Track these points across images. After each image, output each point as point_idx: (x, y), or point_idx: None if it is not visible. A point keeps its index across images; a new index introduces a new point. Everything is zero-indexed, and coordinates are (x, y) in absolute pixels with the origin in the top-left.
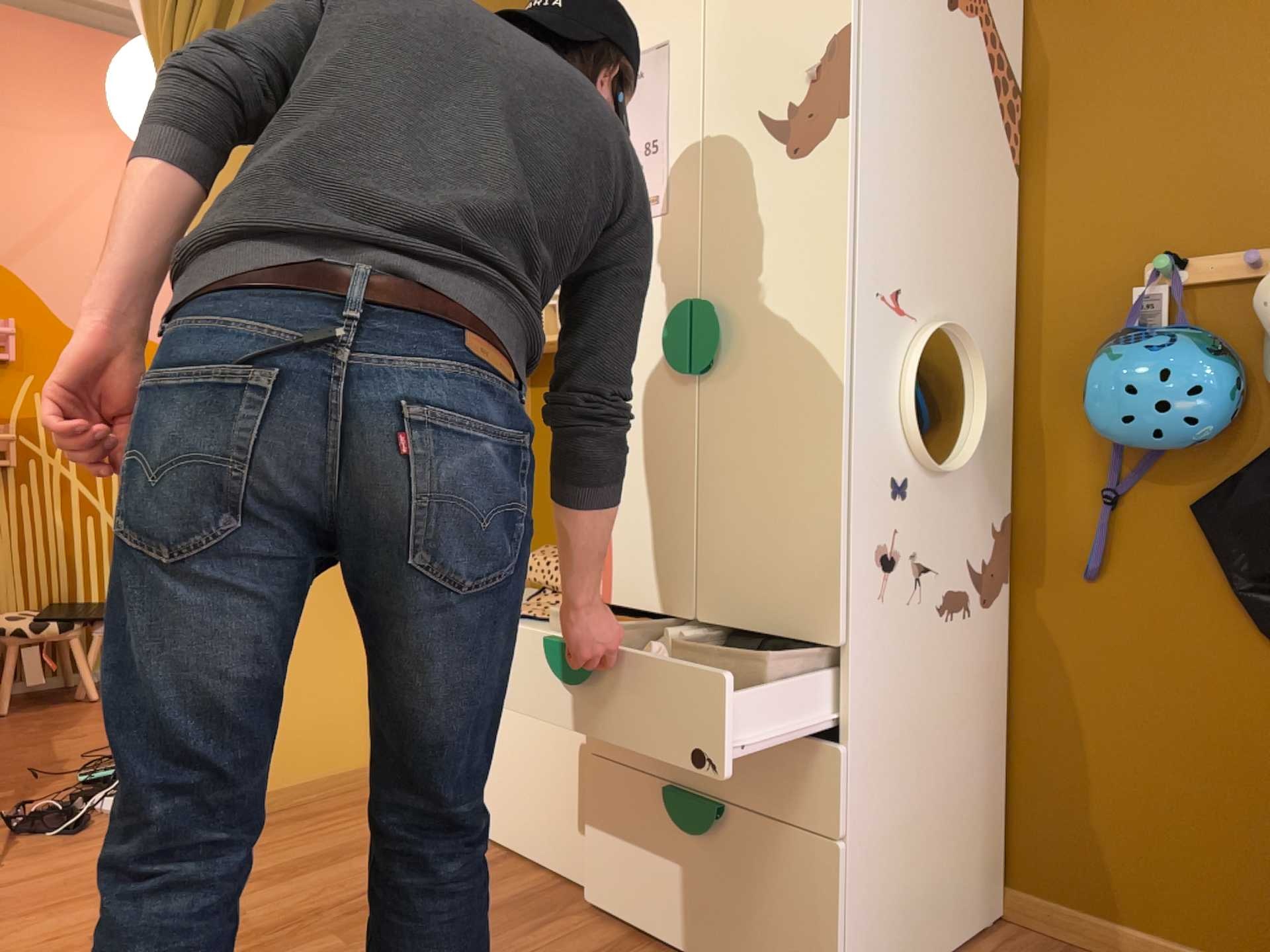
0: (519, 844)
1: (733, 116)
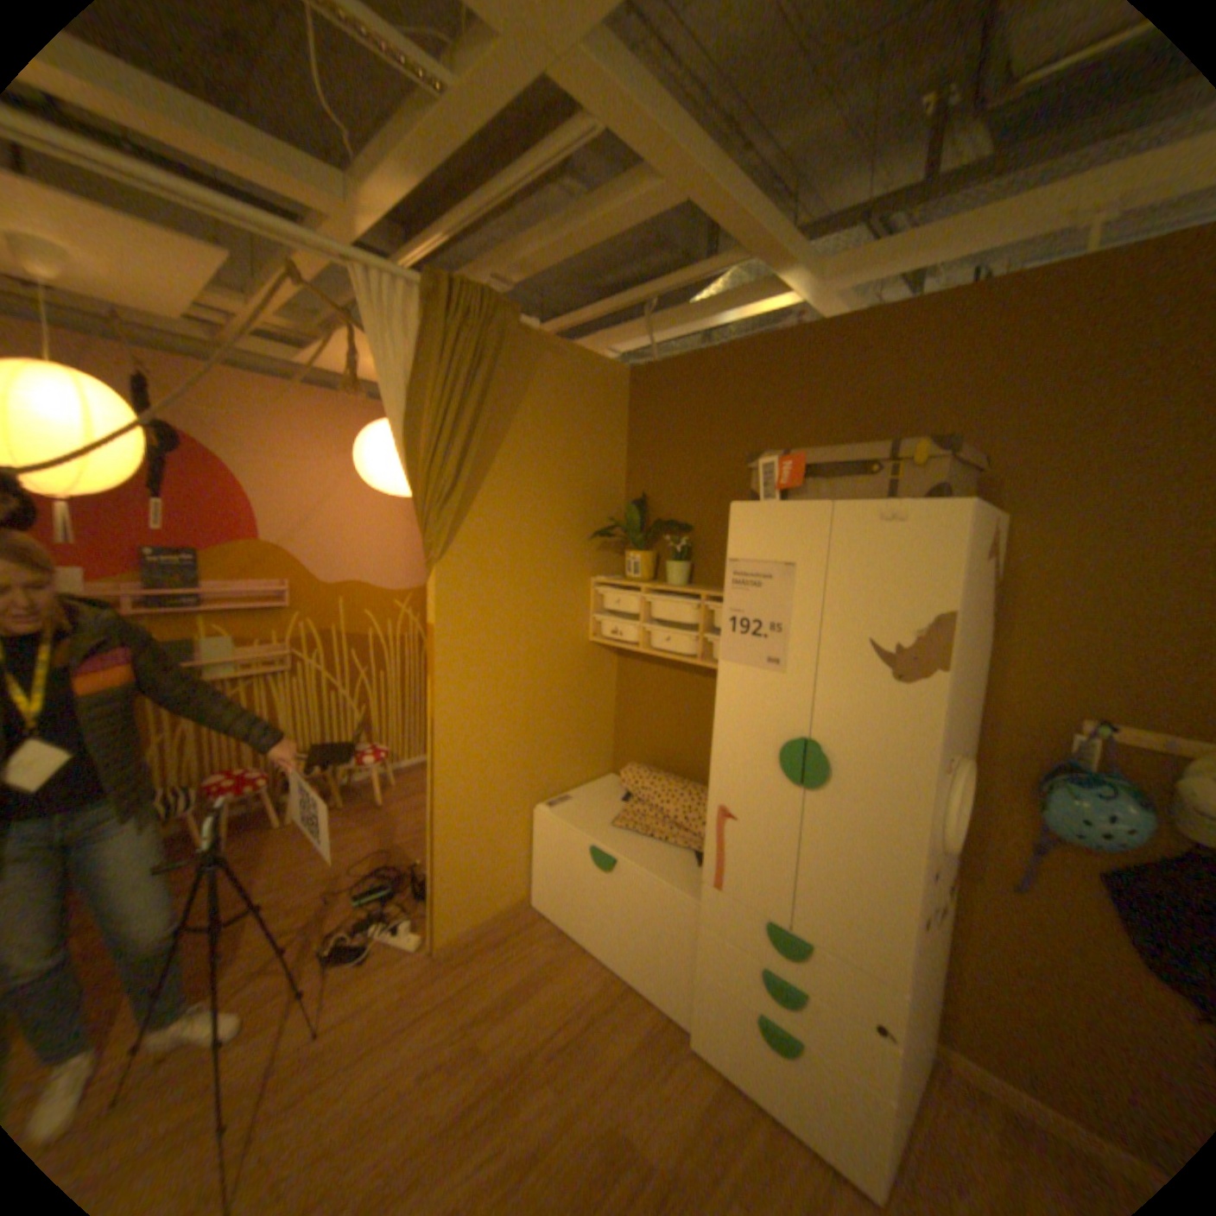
0: (636, 985)
1: (846, 633)
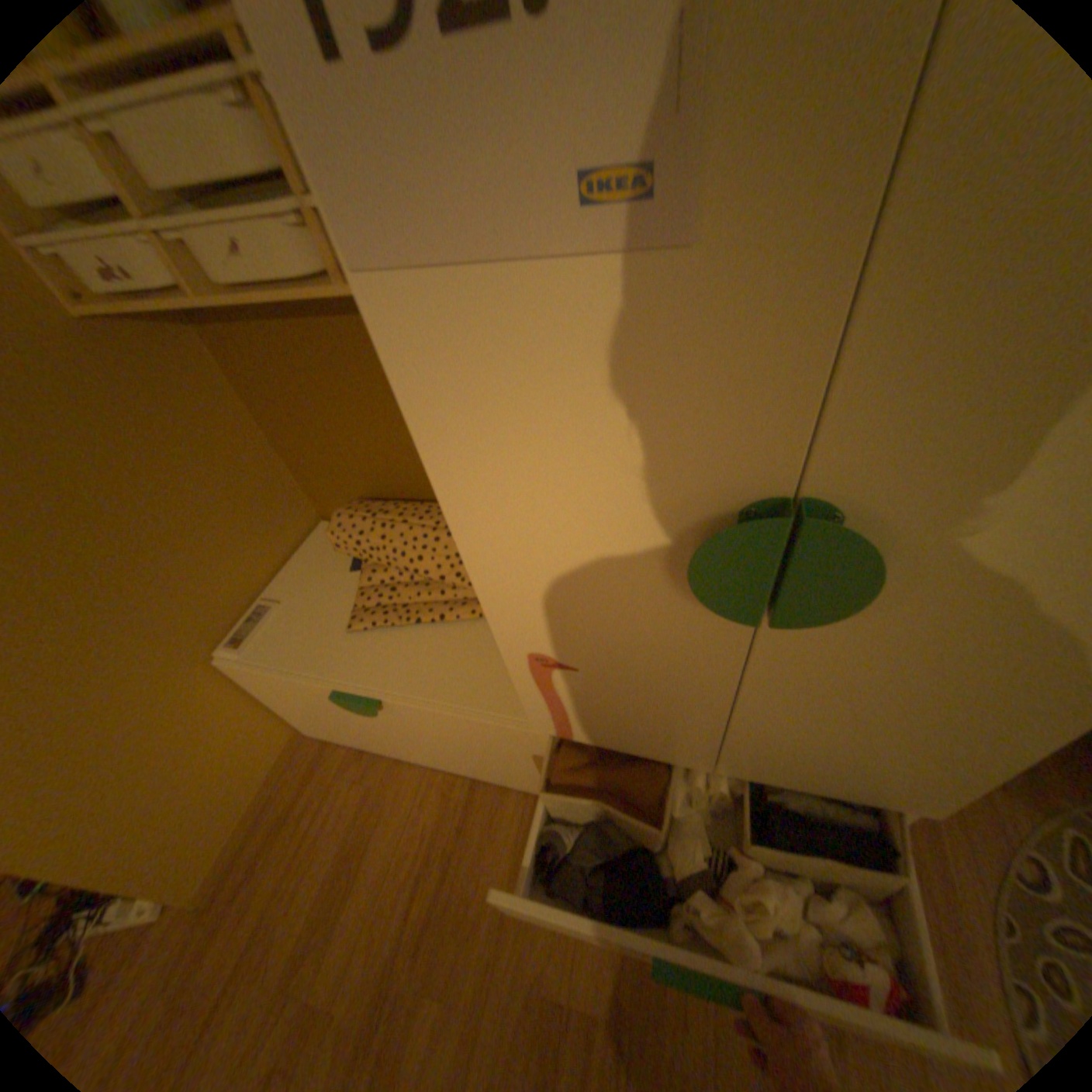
0: (480, 777)
1: None
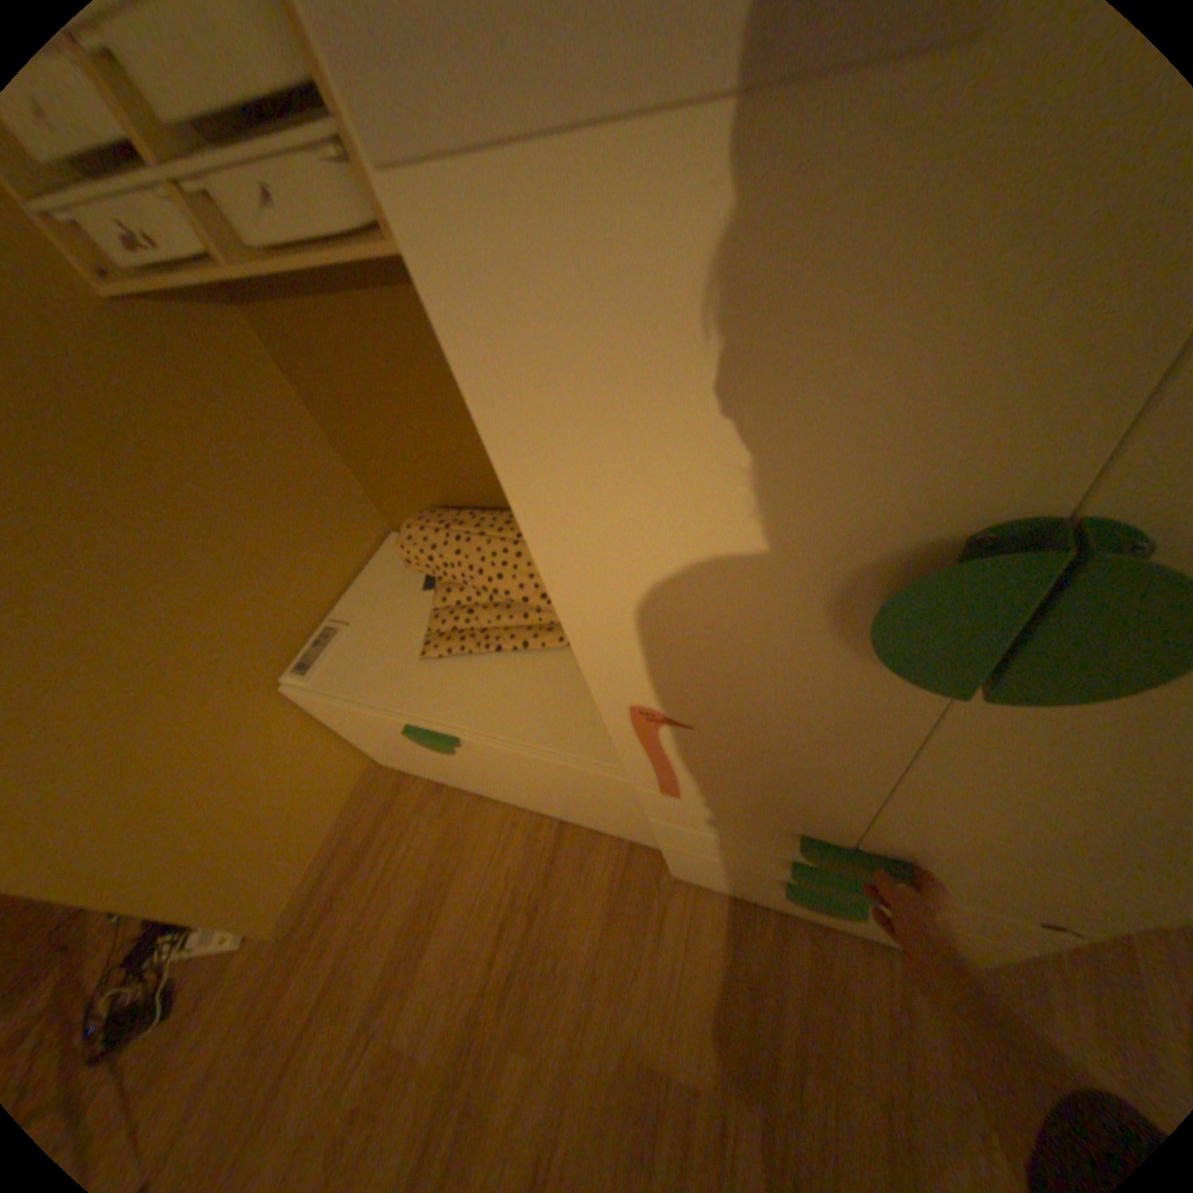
0: (569, 819)
1: None
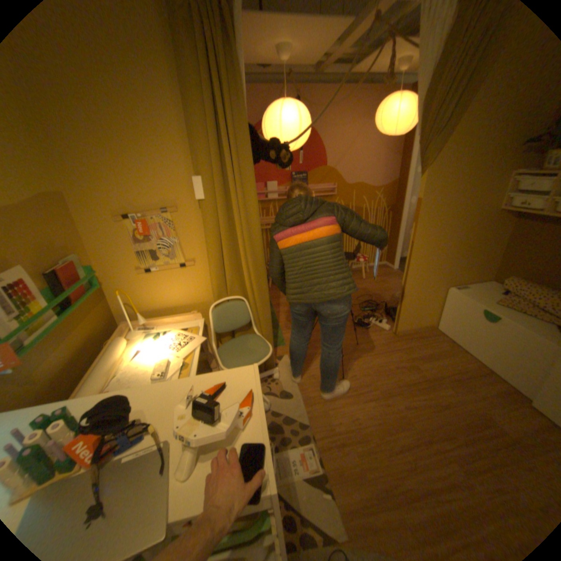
0: (499, 372)
1: None
